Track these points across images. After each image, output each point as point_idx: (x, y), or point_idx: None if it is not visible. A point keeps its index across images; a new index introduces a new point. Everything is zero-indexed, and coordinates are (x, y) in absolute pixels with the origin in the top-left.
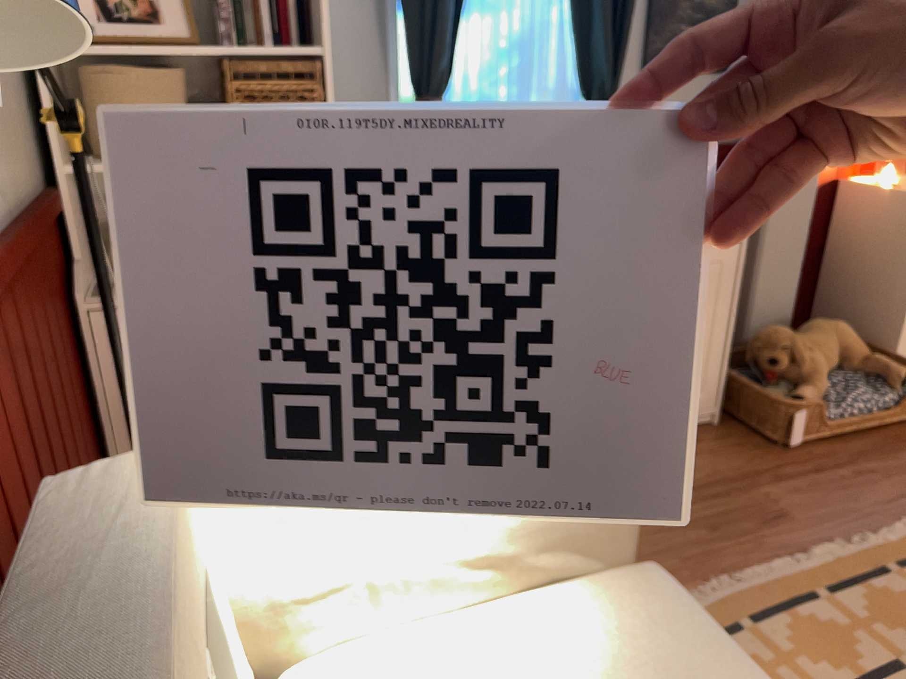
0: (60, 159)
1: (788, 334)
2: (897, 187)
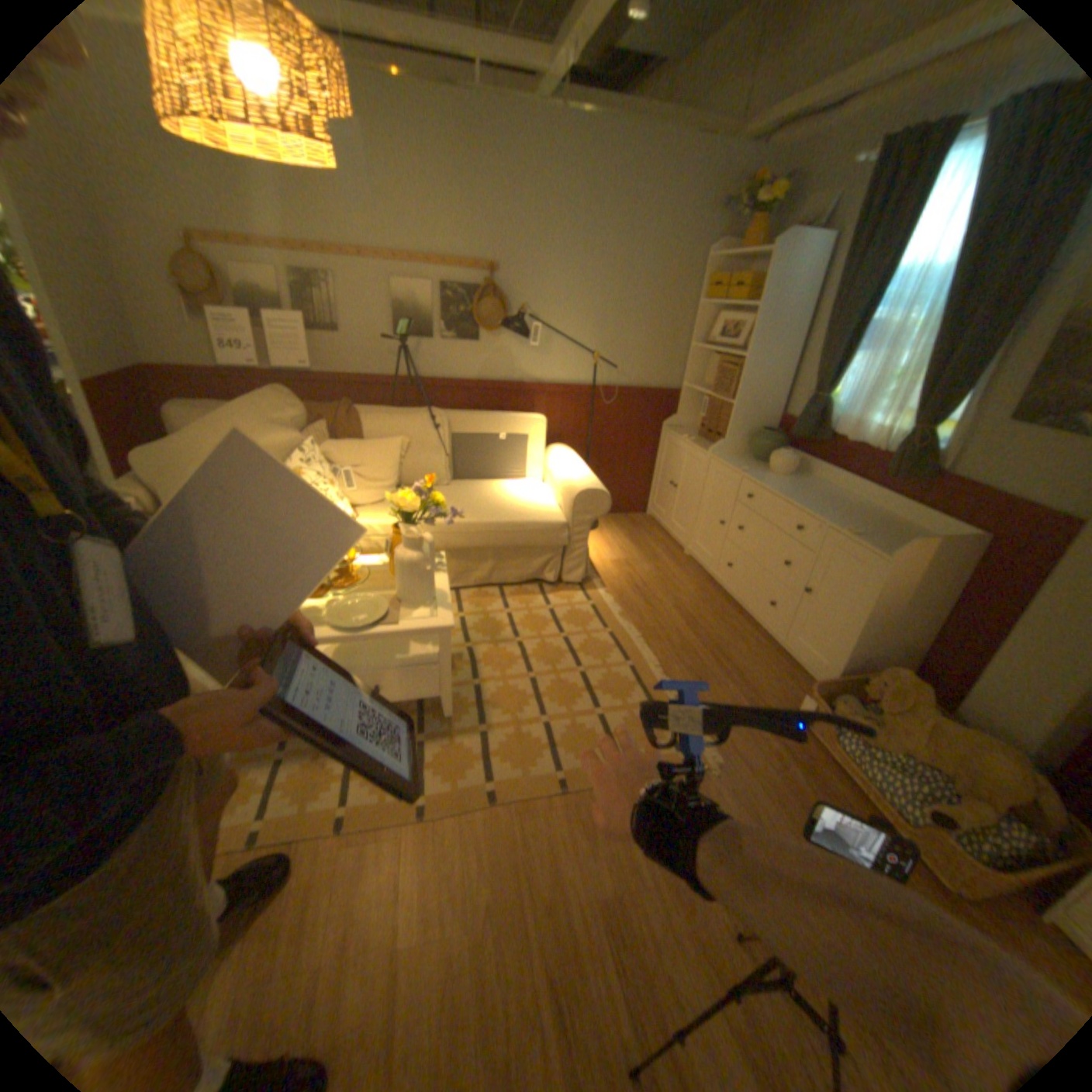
0: (685, 381)
1: (906, 684)
2: None
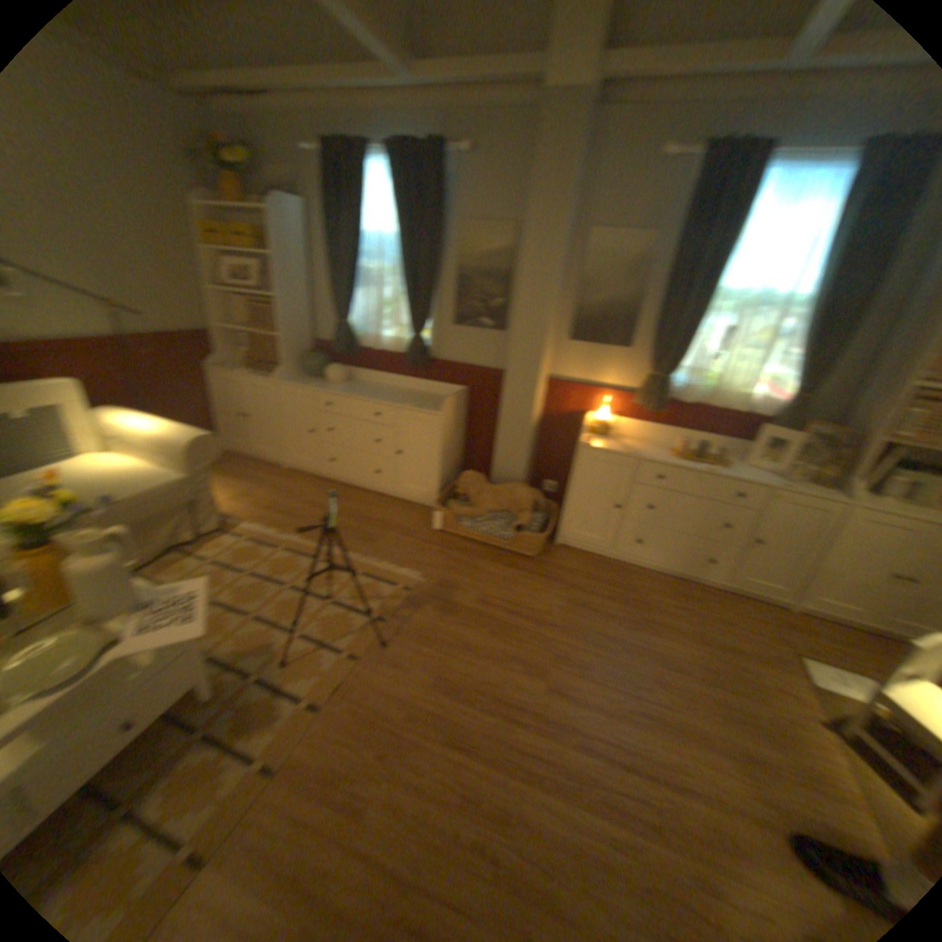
0: (214, 321)
1: (473, 477)
2: (601, 423)
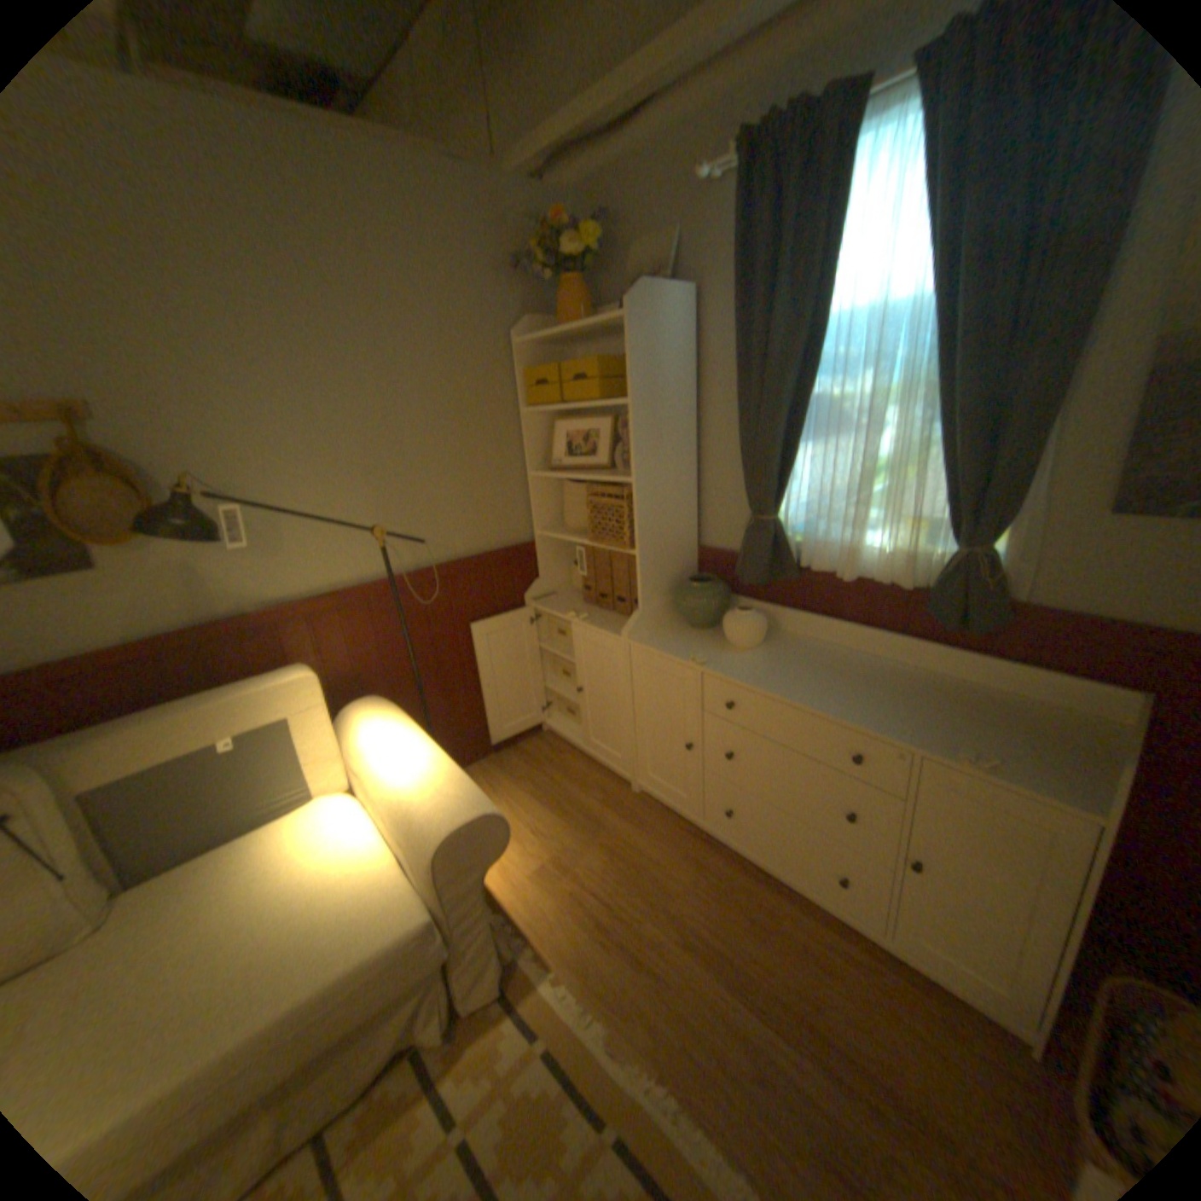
0: (538, 526)
1: None
2: None
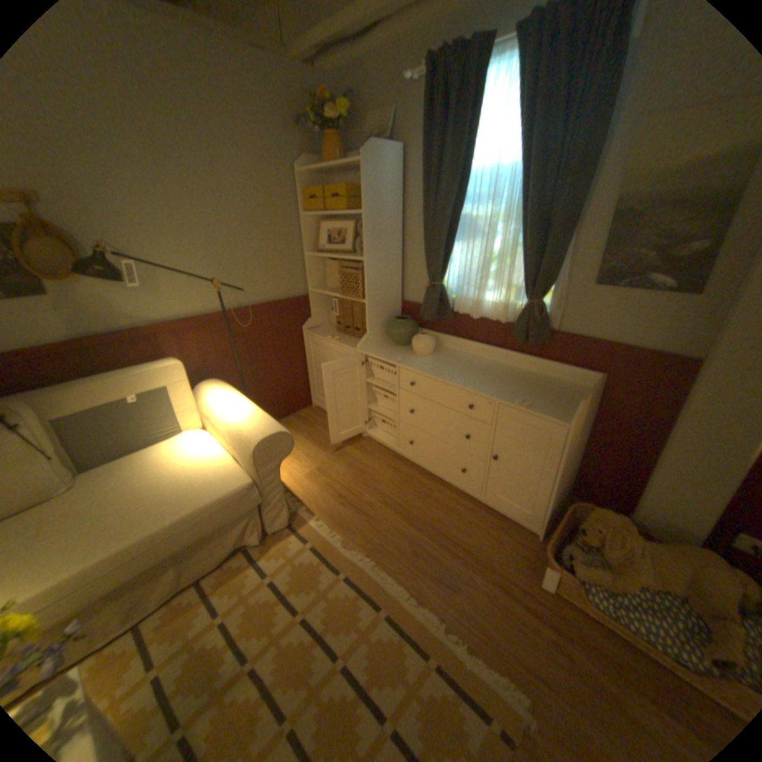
0: (310, 286)
1: (614, 525)
2: None
